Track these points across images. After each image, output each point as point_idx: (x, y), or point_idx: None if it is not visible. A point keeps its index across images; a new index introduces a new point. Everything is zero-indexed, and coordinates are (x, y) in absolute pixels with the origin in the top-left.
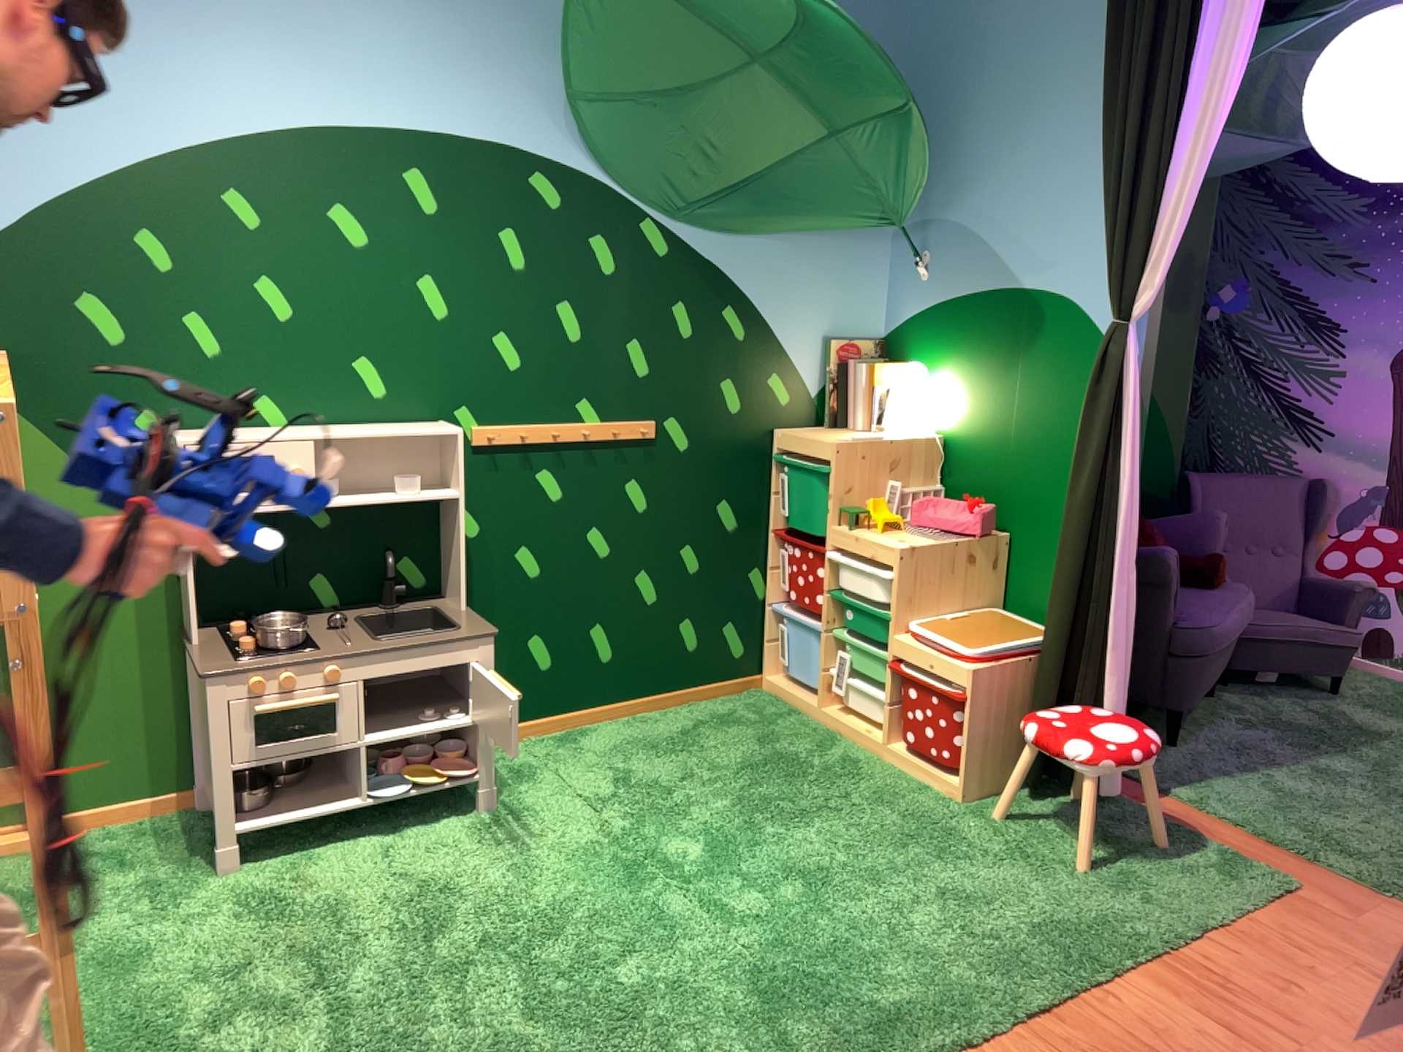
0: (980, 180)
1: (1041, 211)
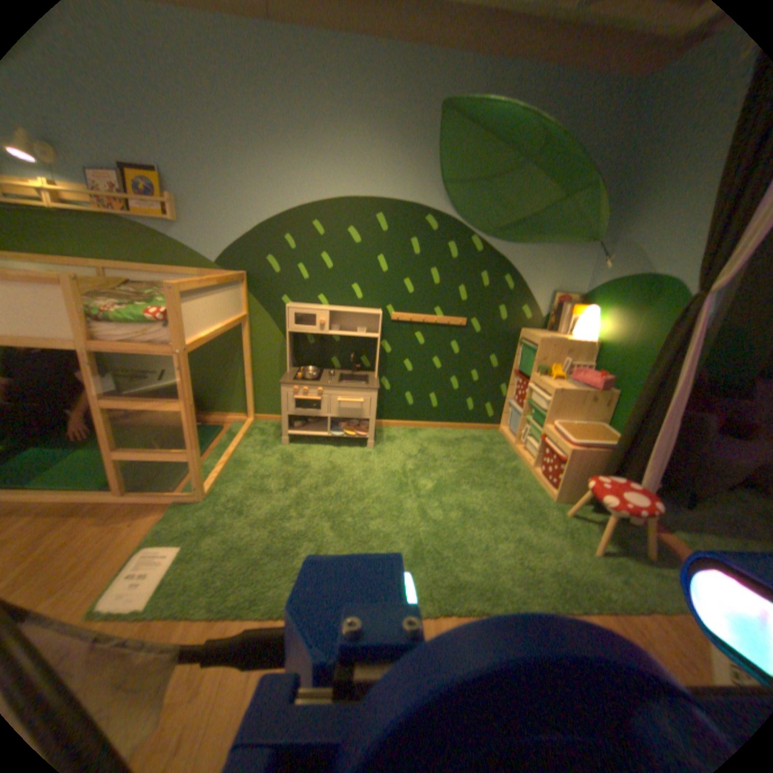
0: (650, 212)
1: (679, 227)
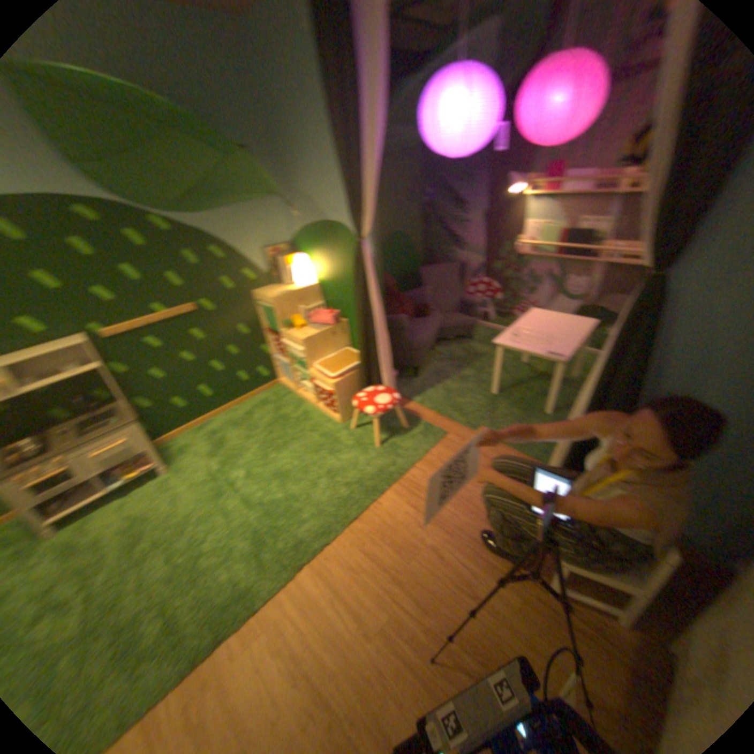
0: (303, 166)
1: (328, 181)
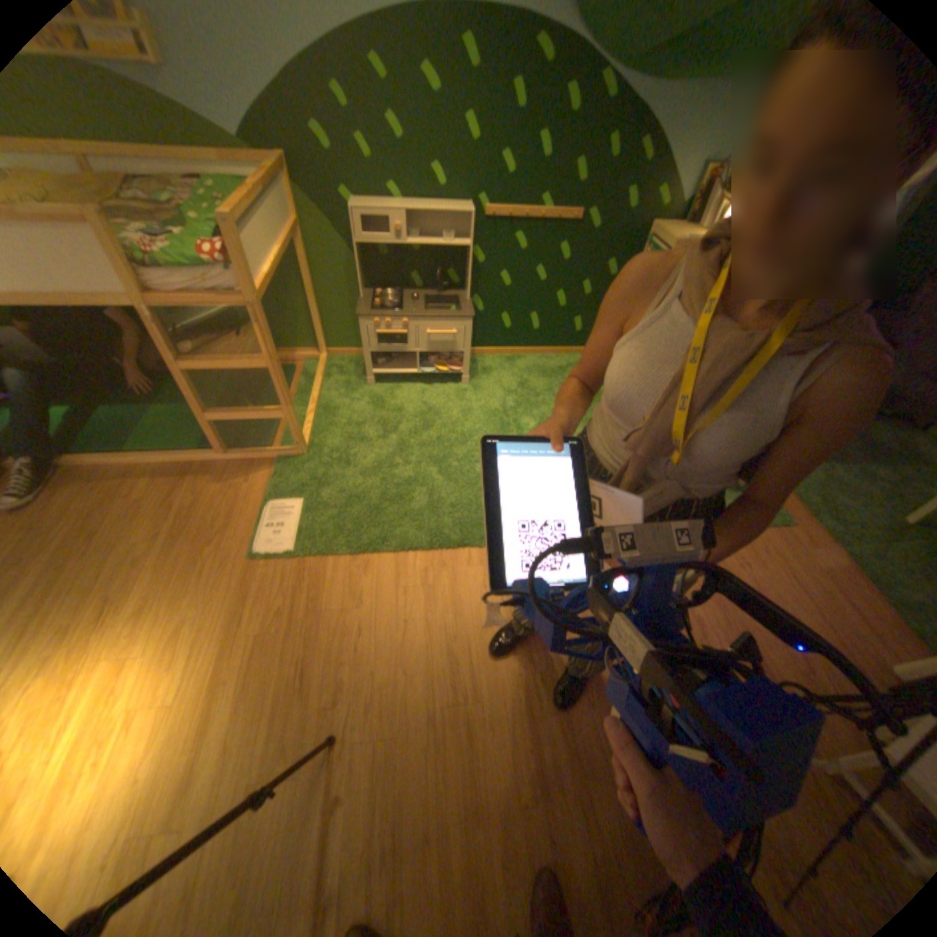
0: None
1: None
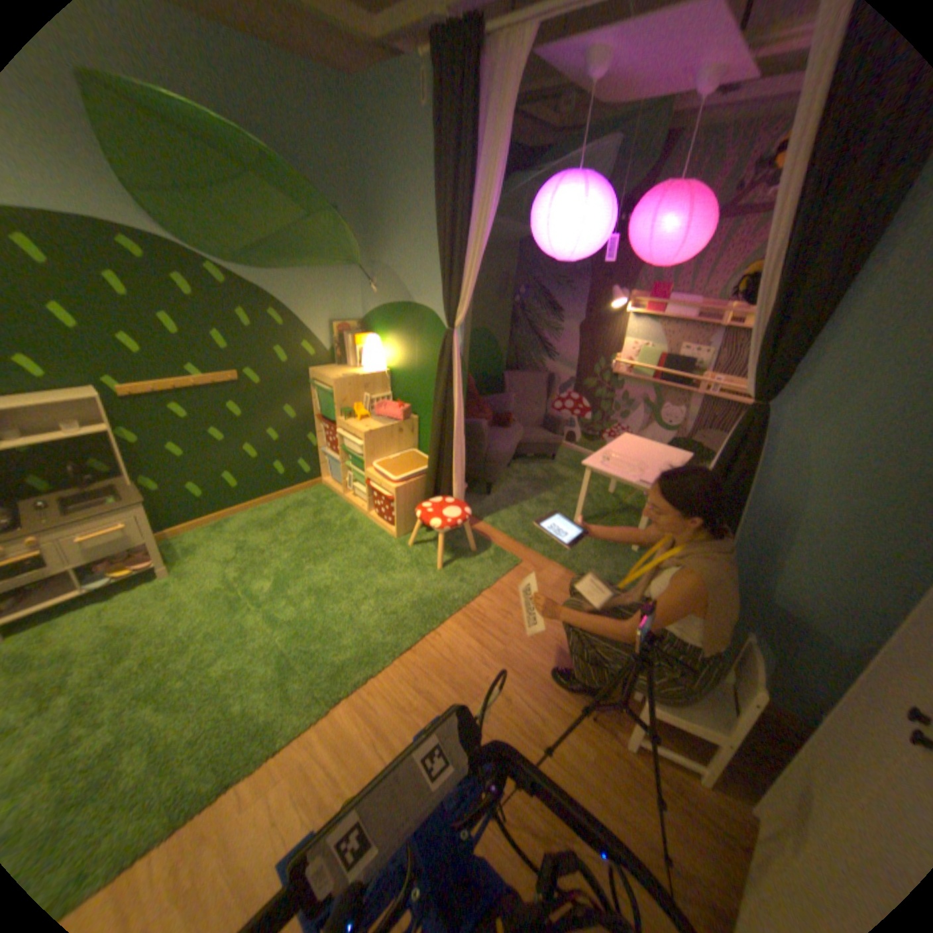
0: (396, 241)
1: (423, 262)
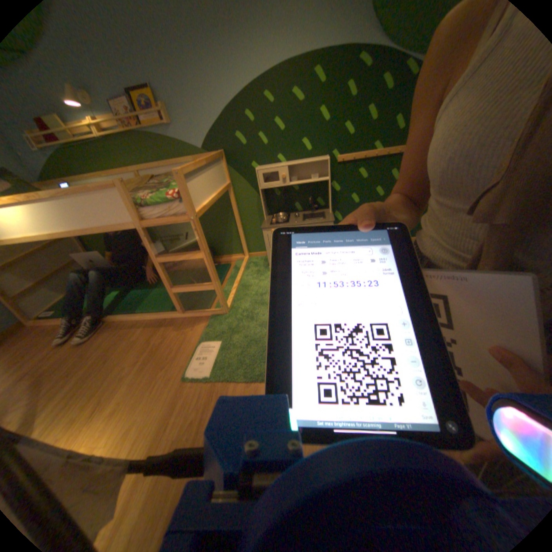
0: None
1: None
